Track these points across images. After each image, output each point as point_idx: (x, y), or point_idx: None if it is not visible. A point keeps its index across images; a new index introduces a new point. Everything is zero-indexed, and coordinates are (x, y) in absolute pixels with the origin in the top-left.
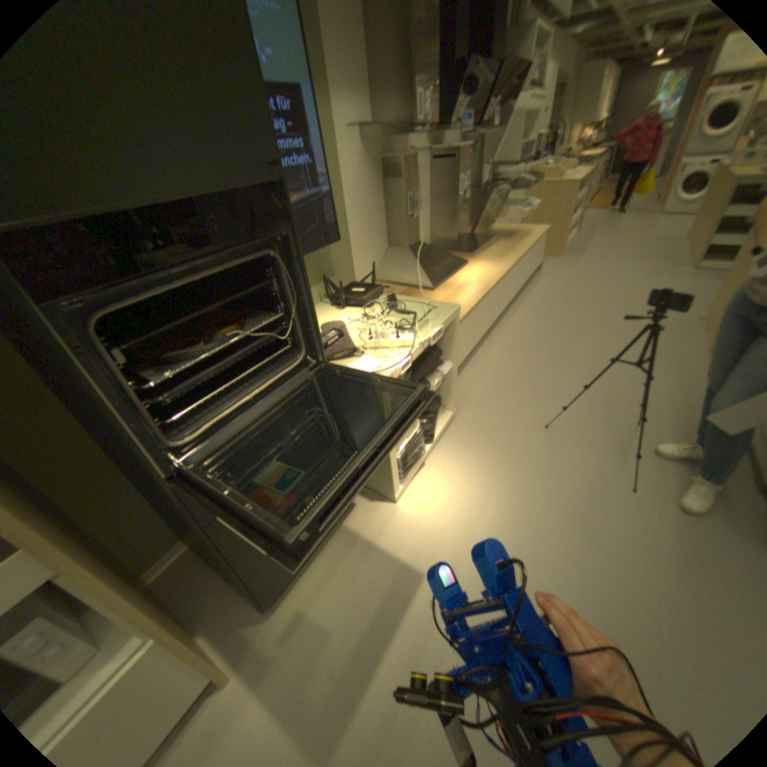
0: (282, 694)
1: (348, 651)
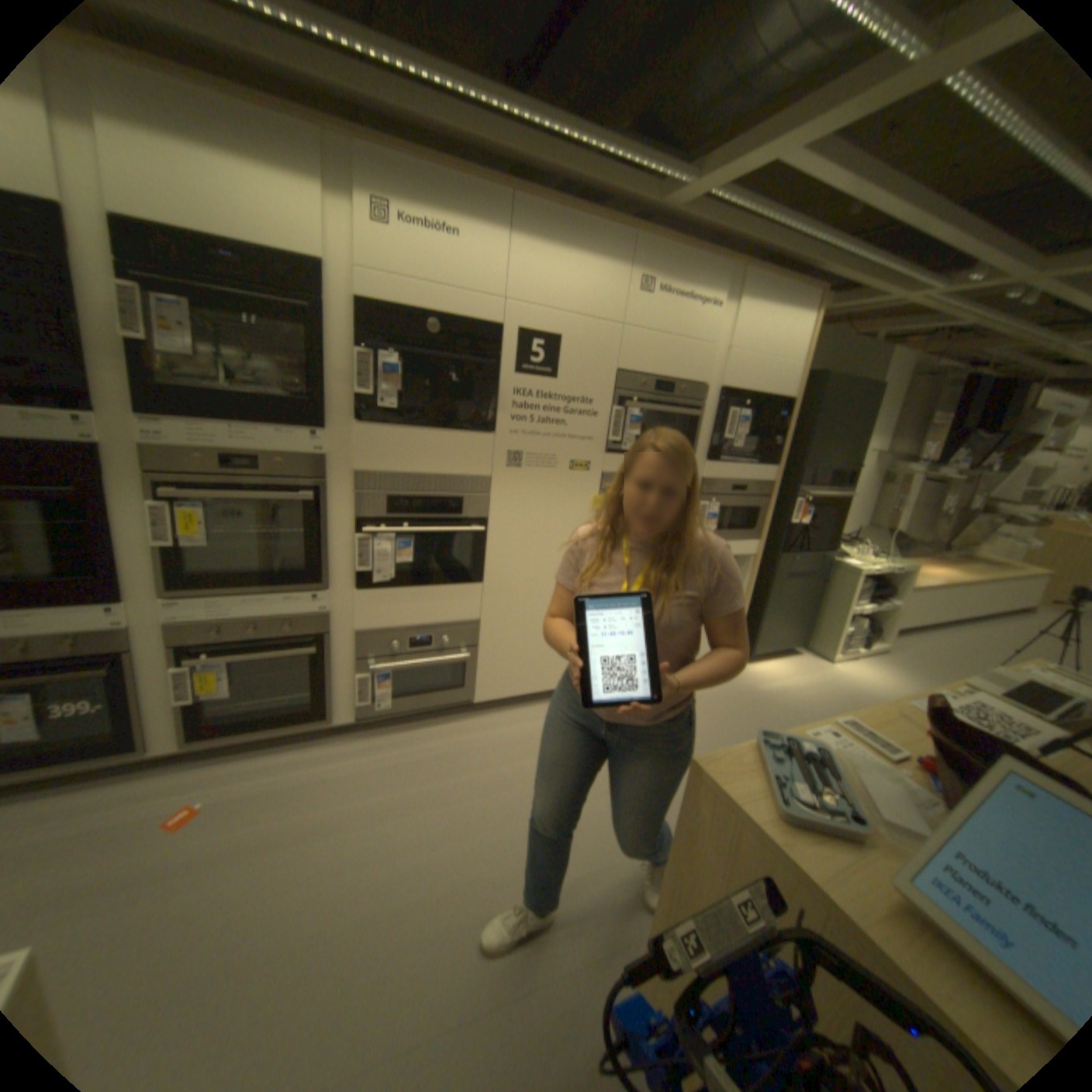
0: (761, 686)
1: (799, 691)
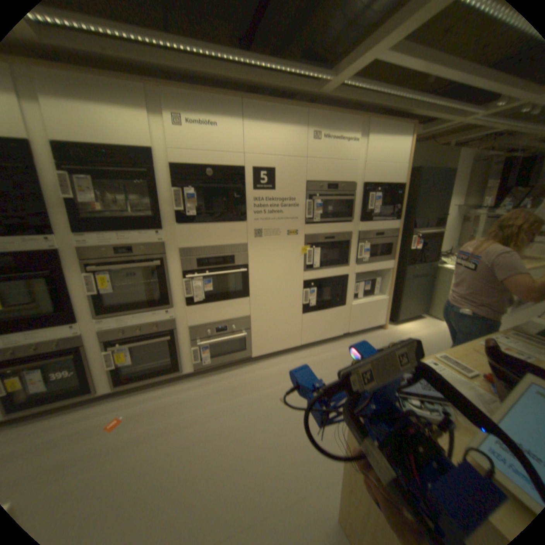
0: (404, 336)
1: (425, 337)
